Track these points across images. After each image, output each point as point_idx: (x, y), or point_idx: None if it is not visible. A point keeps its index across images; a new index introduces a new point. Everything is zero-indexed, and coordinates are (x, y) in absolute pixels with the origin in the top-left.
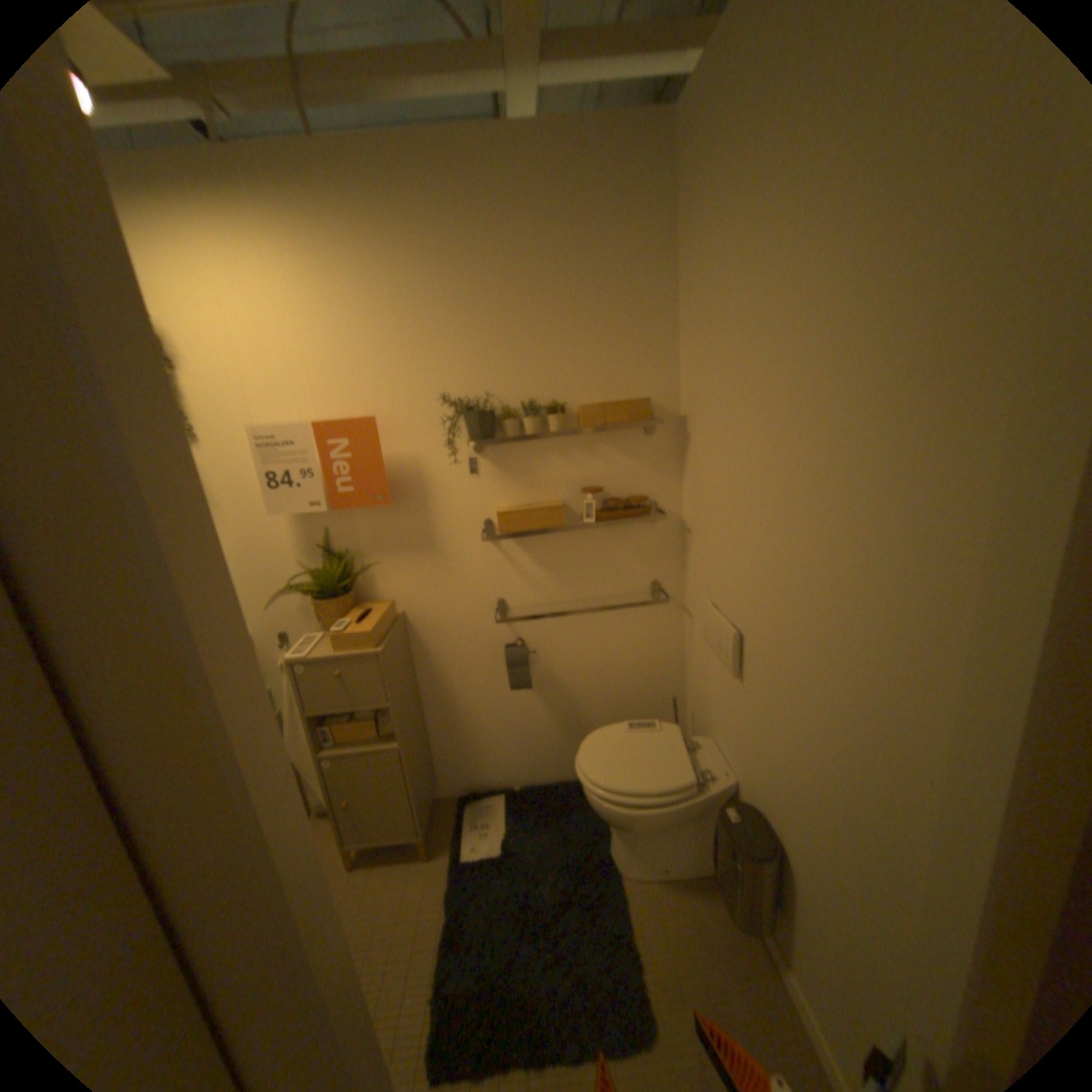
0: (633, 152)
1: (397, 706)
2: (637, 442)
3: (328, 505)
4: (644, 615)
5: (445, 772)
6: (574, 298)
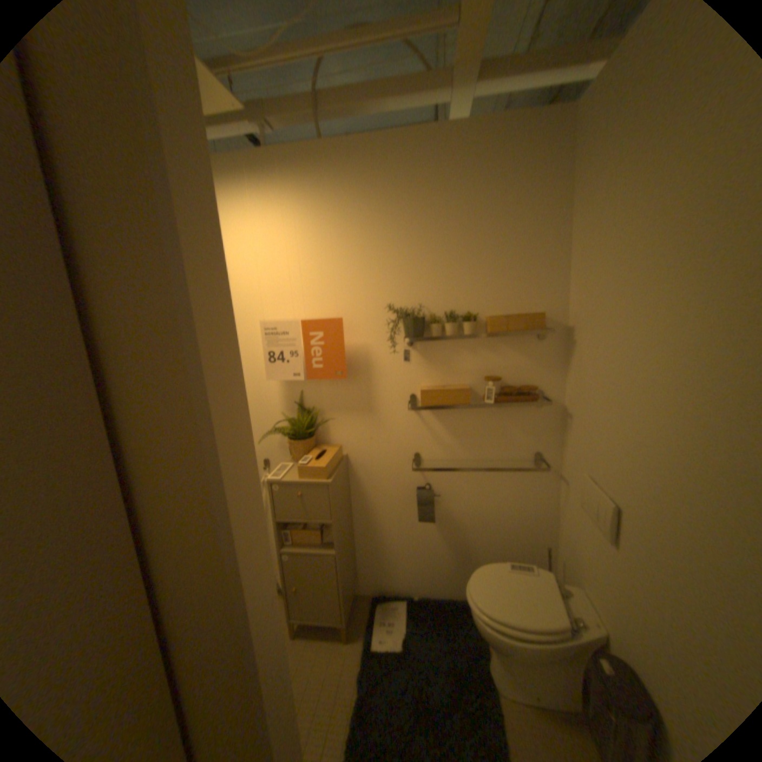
0: (542, 138)
1: (337, 524)
2: (530, 345)
3: (305, 377)
4: (527, 479)
5: (364, 577)
6: (489, 241)
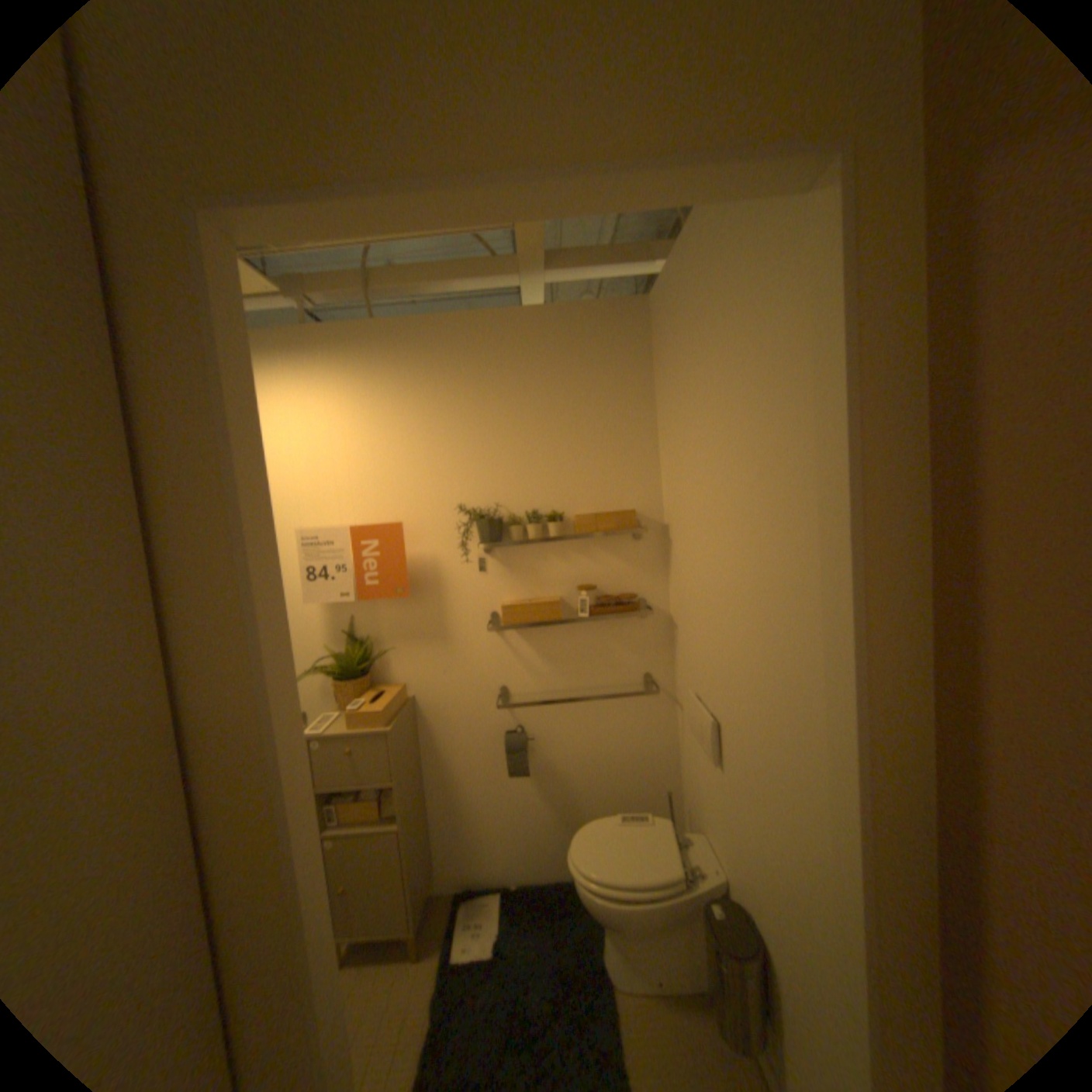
0: (617, 328)
1: (400, 787)
2: (626, 547)
3: (356, 597)
4: (638, 707)
5: (442, 867)
6: (571, 432)
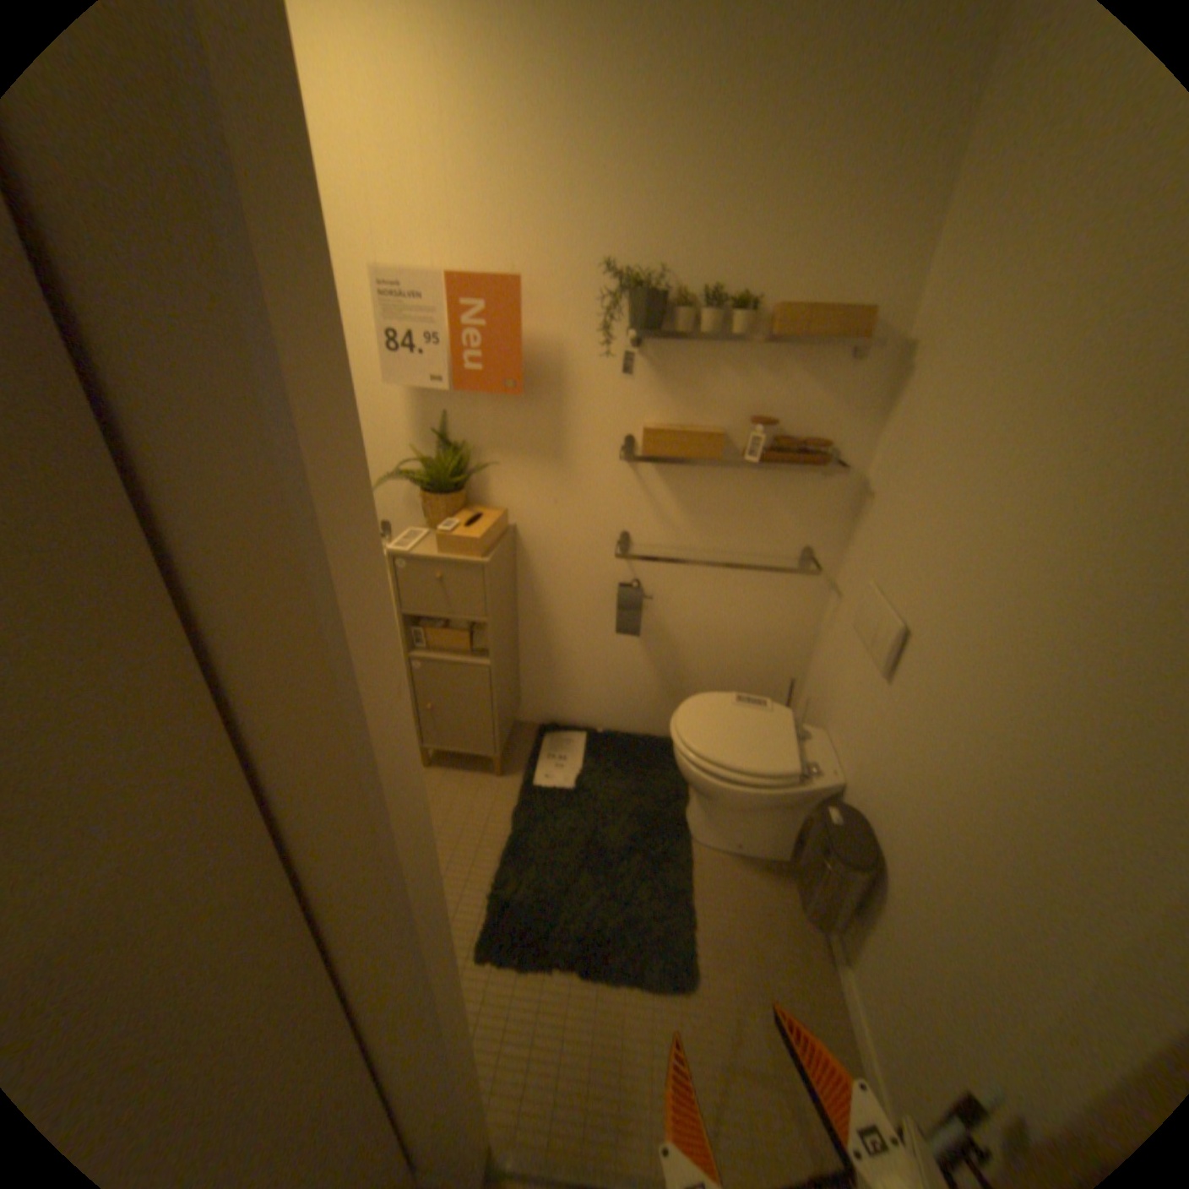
0: None
1: (496, 623)
2: (838, 367)
3: (449, 384)
4: (784, 583)
5: (531, 698)
6: (812, 139)
